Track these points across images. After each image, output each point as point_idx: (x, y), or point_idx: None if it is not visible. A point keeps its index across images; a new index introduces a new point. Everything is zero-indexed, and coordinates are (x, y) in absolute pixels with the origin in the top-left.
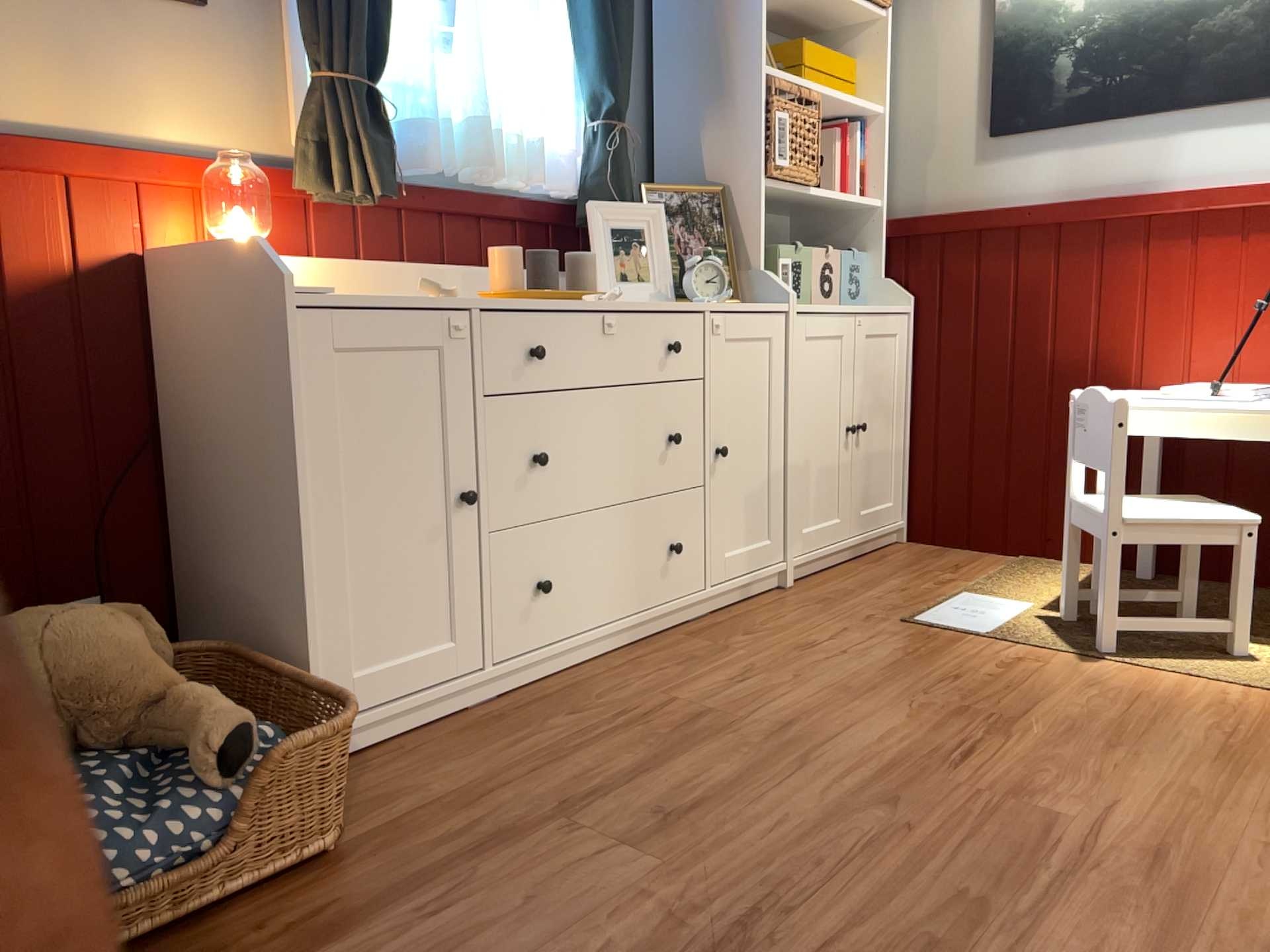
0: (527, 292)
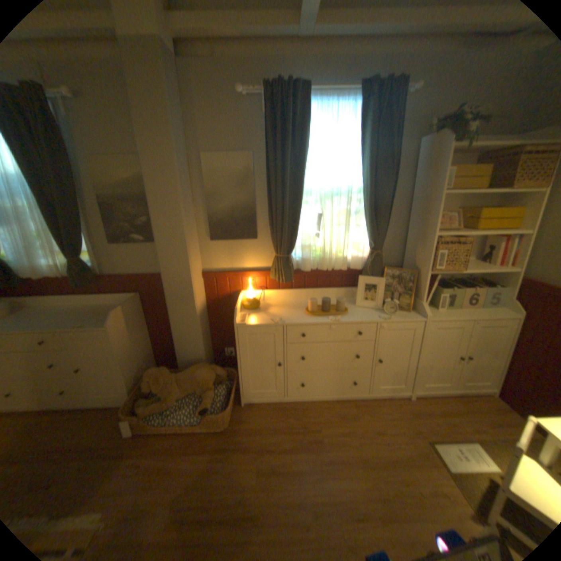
0: (312, 314)
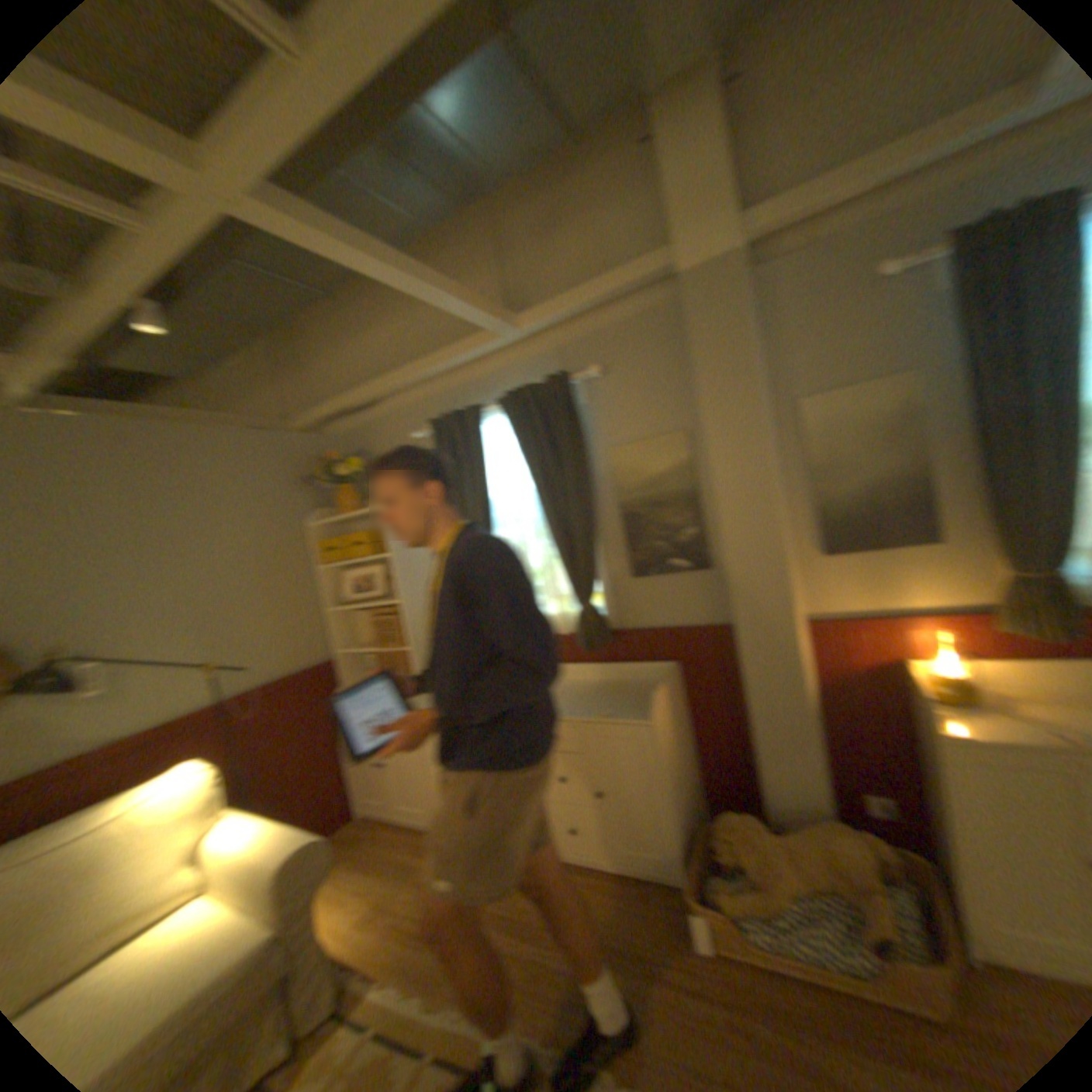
0: None
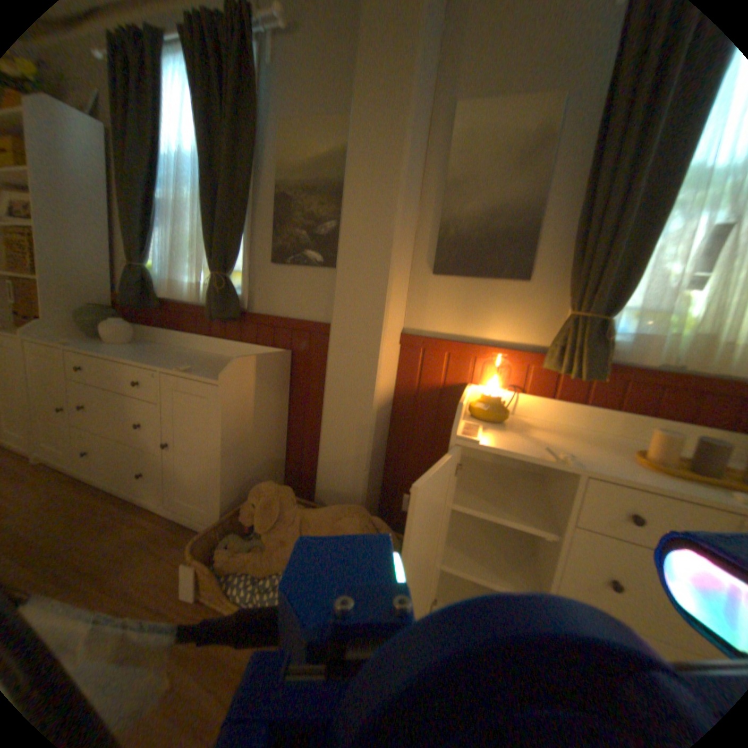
0: (670, 471)
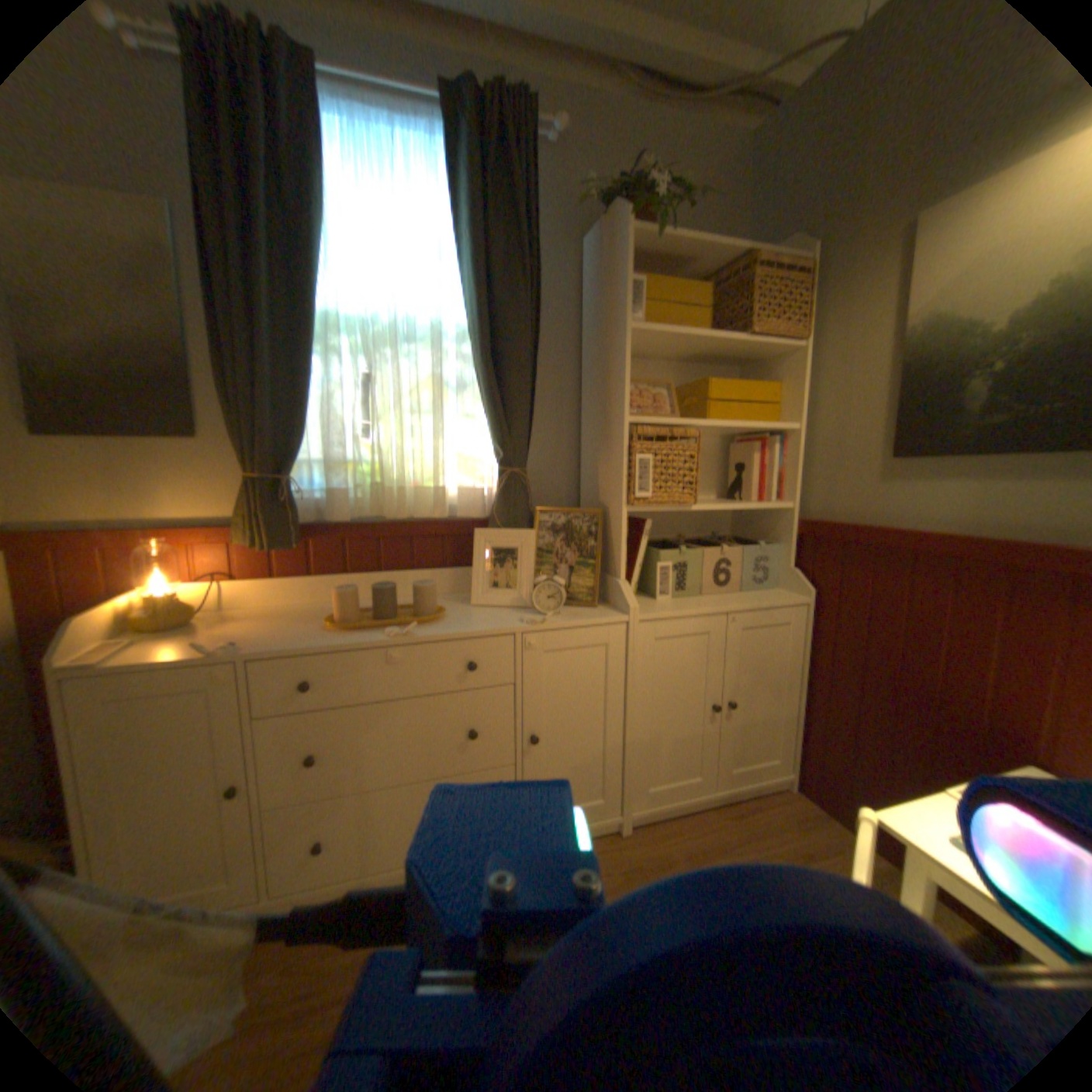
0: (342, 626)
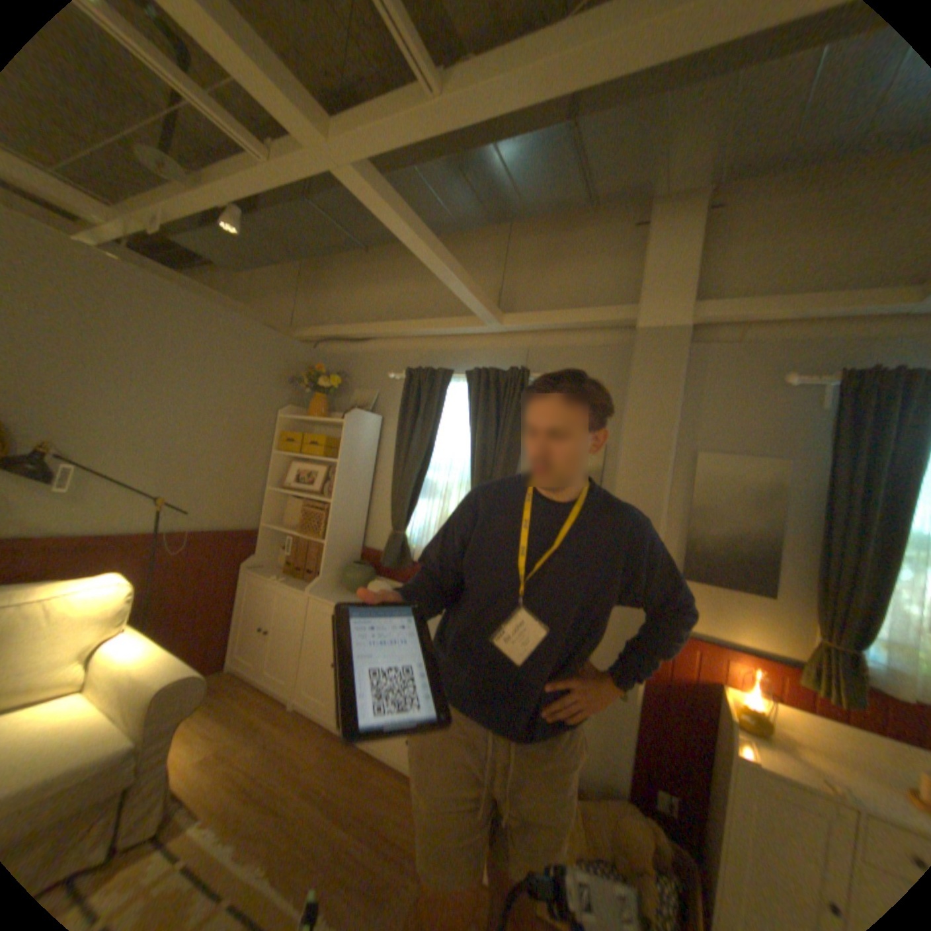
0: None
